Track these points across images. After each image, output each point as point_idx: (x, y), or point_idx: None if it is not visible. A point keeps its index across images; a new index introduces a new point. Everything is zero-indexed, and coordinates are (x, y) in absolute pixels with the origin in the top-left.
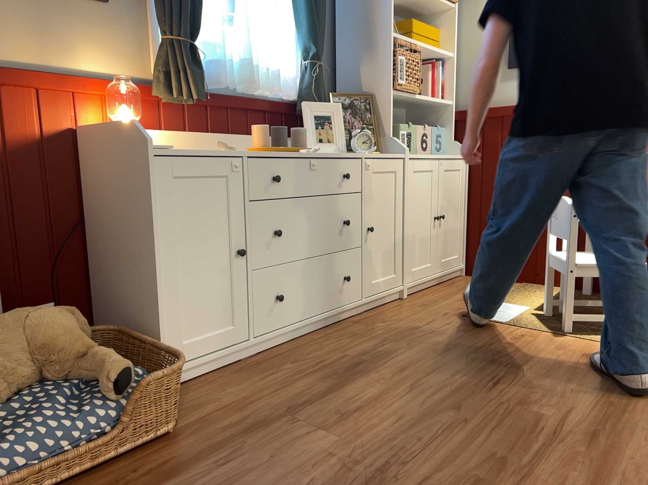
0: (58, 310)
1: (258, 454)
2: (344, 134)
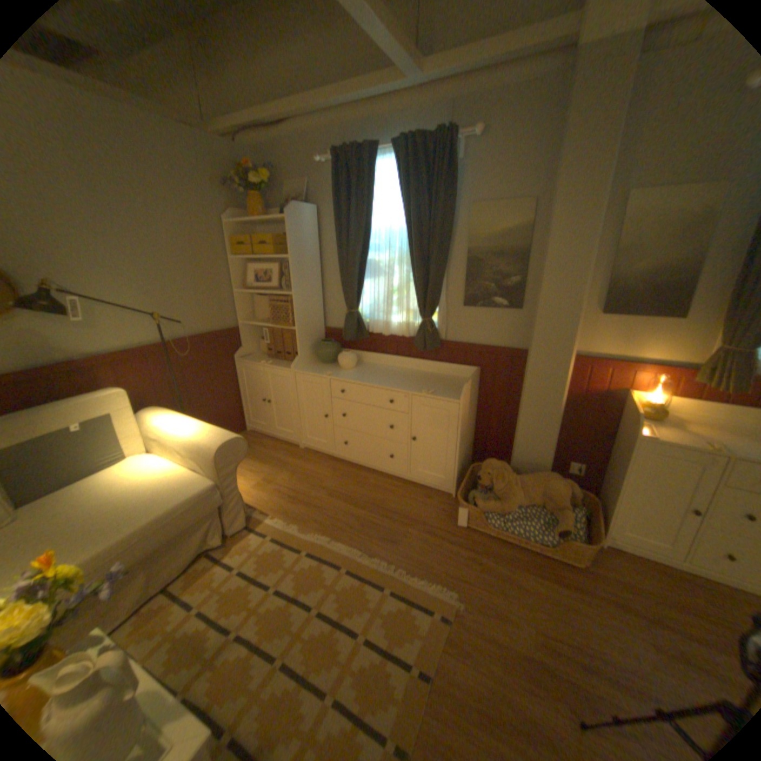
0: (565, 484)
1: (605, 619)
2: None
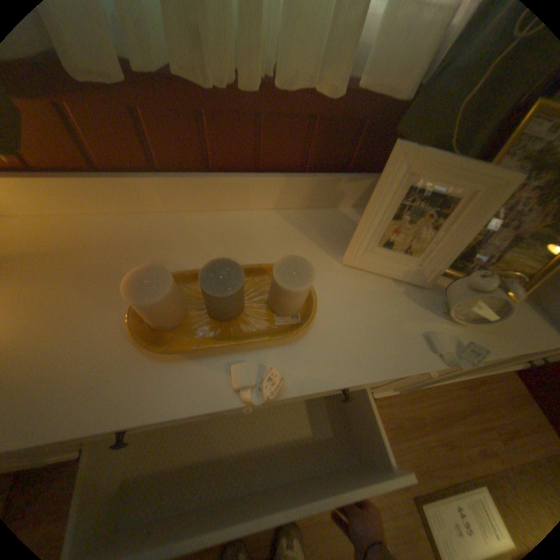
0: None
1: None
2: (457, 258)
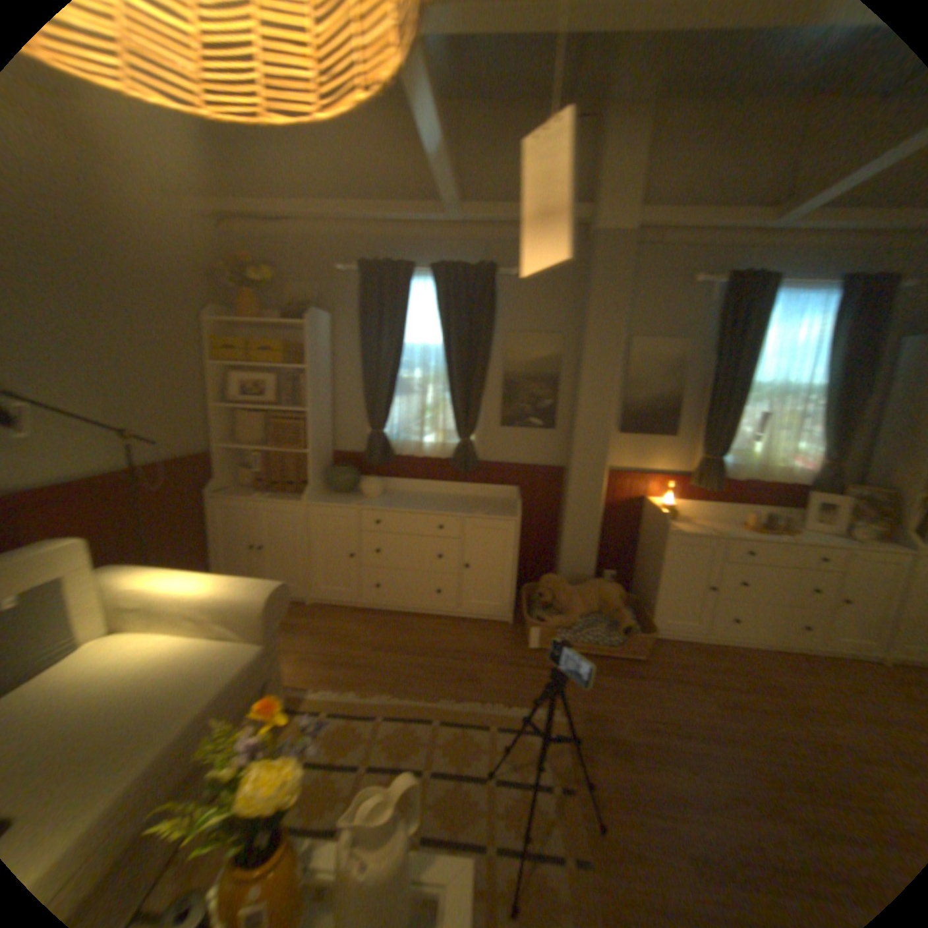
0: (614, 587)
1: (677, 695)
2: (848, 523)
